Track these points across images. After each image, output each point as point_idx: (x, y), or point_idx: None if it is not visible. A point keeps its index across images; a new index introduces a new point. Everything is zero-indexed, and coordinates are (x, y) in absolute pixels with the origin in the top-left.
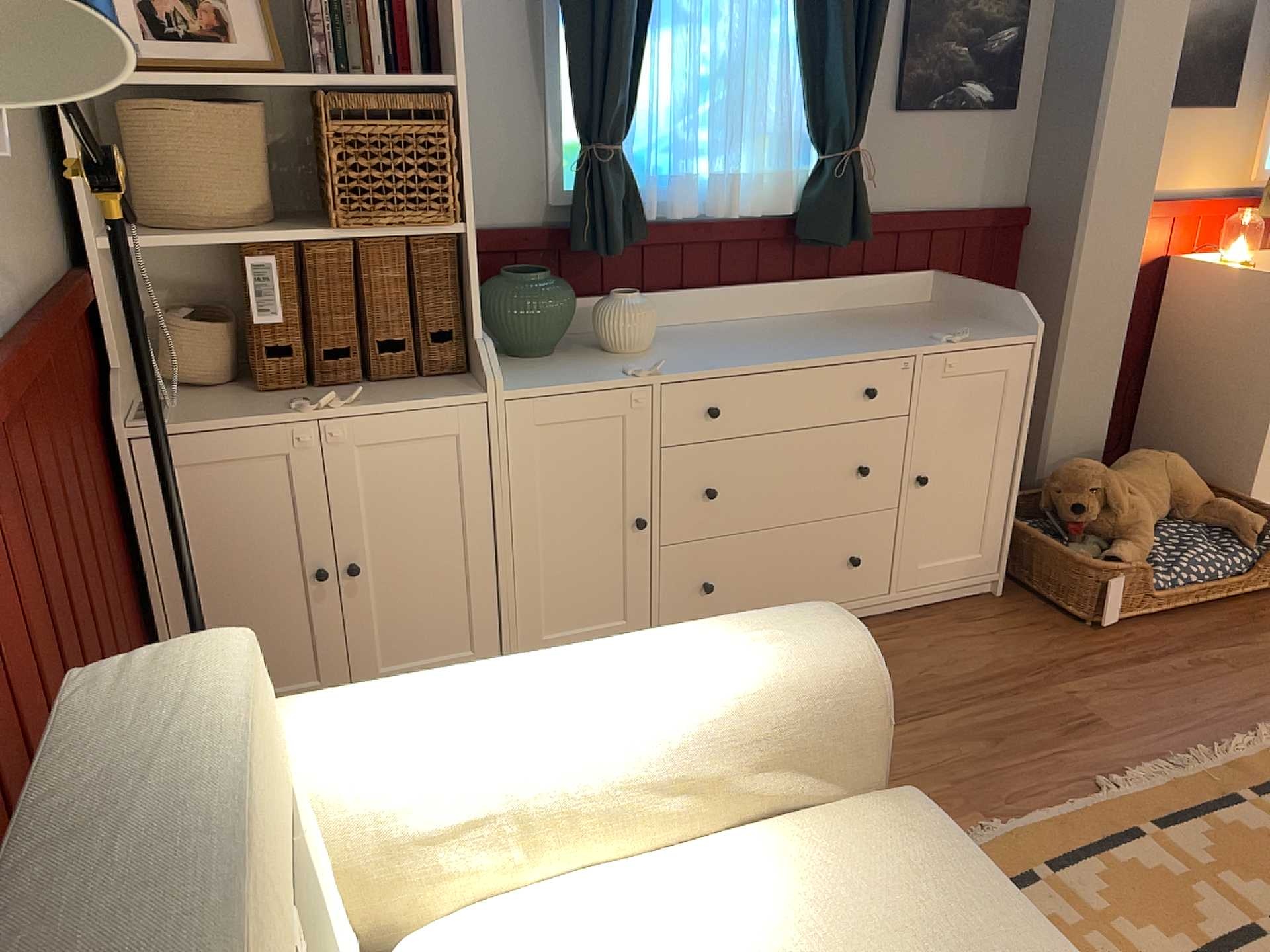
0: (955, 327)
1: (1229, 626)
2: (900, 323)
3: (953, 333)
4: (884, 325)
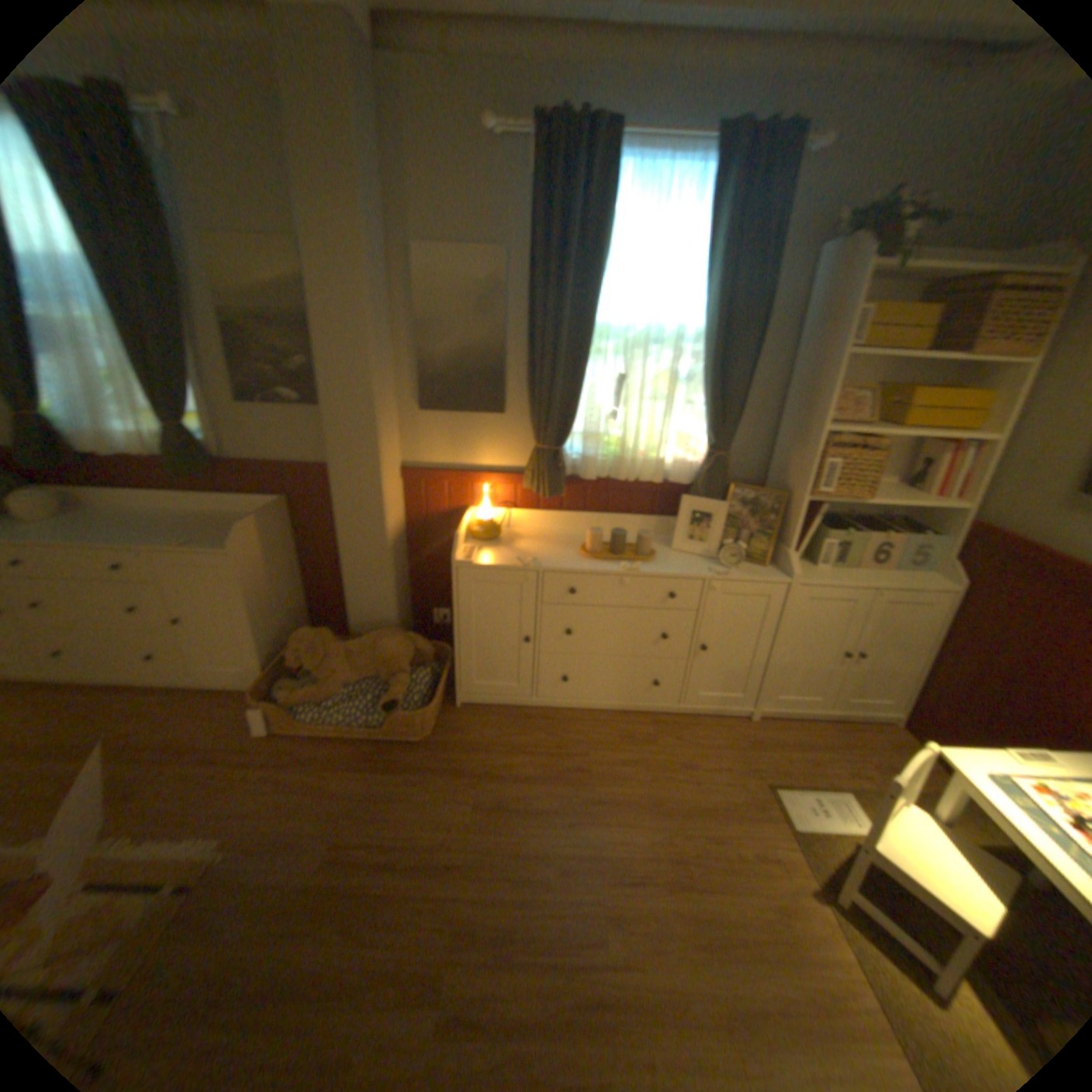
0: (214, 538)
1: (334, 763)
2: (205, 529)
3: (195, 542)
4: (193, 529)
